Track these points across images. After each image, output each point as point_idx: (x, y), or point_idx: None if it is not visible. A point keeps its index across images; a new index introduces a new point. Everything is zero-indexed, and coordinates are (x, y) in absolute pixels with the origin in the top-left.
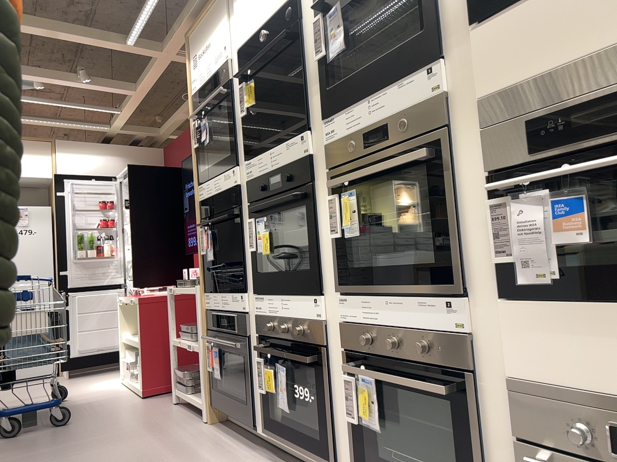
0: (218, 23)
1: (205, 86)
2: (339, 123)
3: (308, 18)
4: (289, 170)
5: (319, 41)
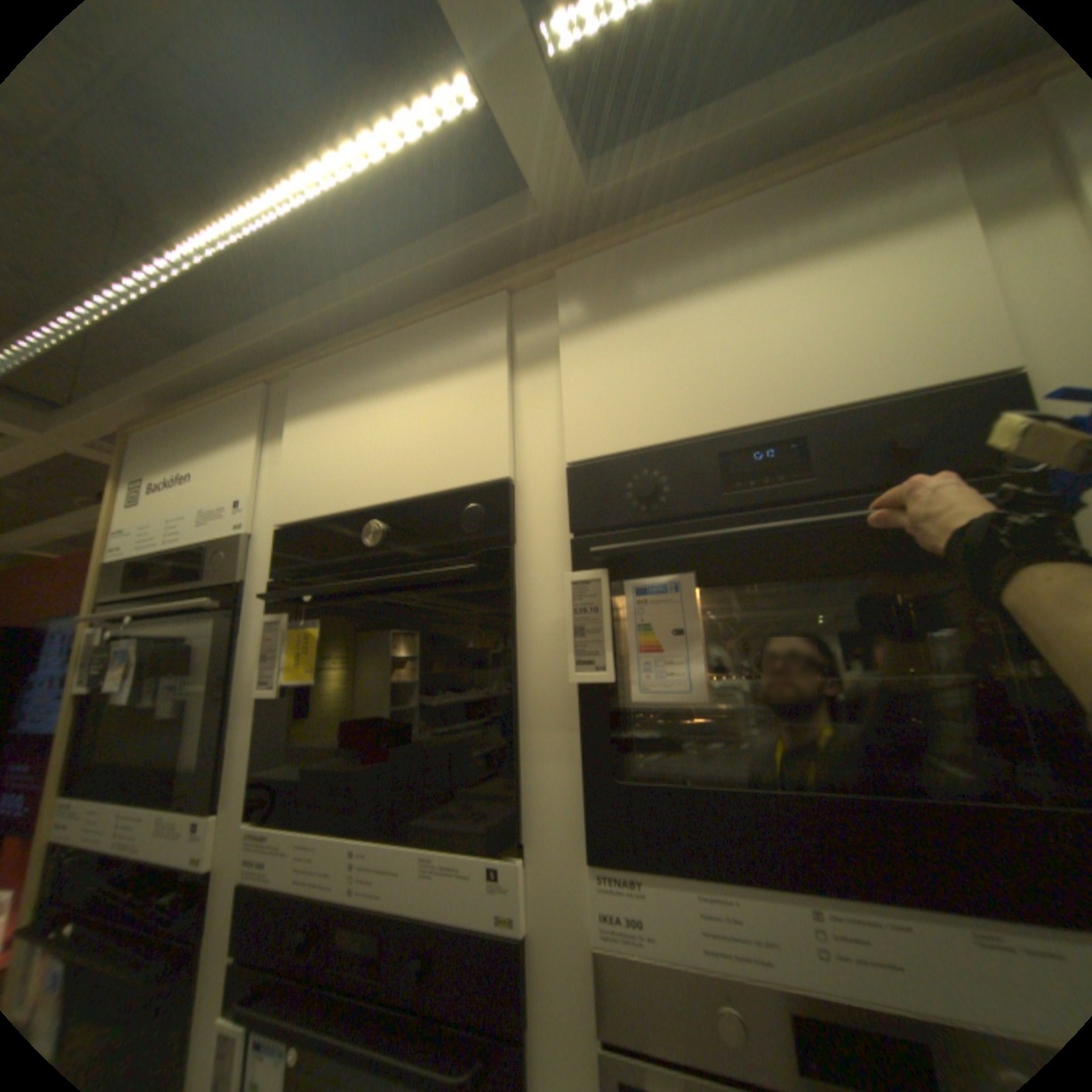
0: (228, 439)
1: (152, 560)
2: (672, 913)
3: (544, 548)
4: (425, 951)
5: (600, 634)
